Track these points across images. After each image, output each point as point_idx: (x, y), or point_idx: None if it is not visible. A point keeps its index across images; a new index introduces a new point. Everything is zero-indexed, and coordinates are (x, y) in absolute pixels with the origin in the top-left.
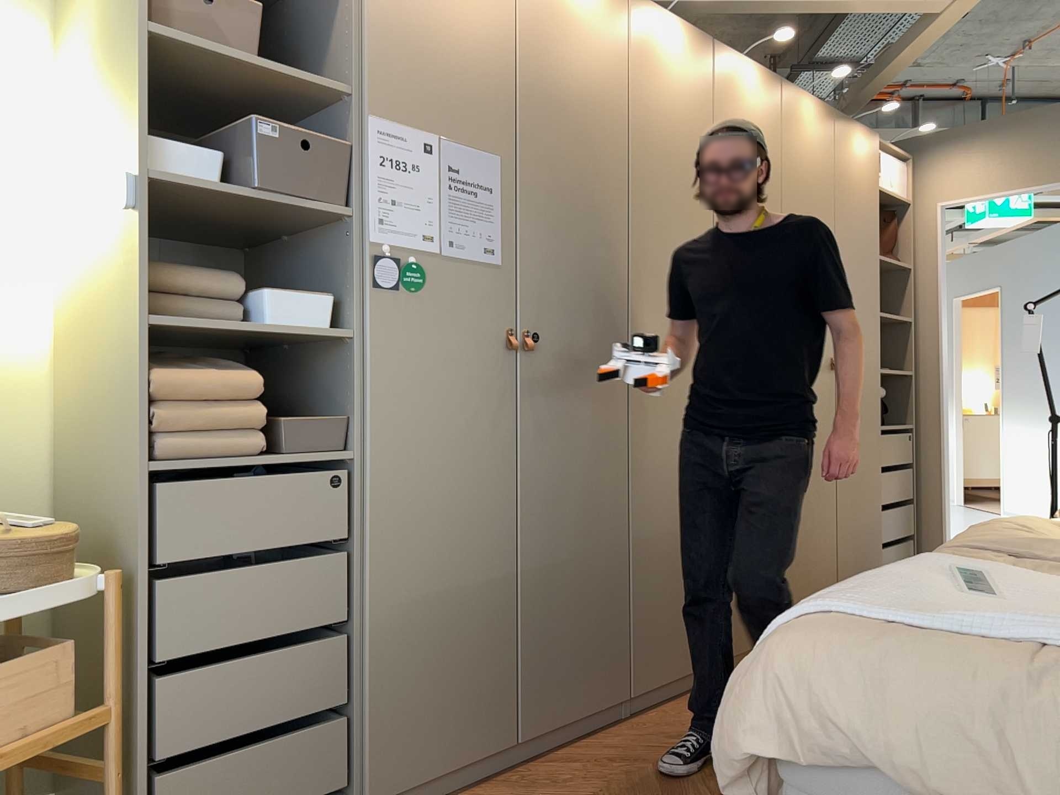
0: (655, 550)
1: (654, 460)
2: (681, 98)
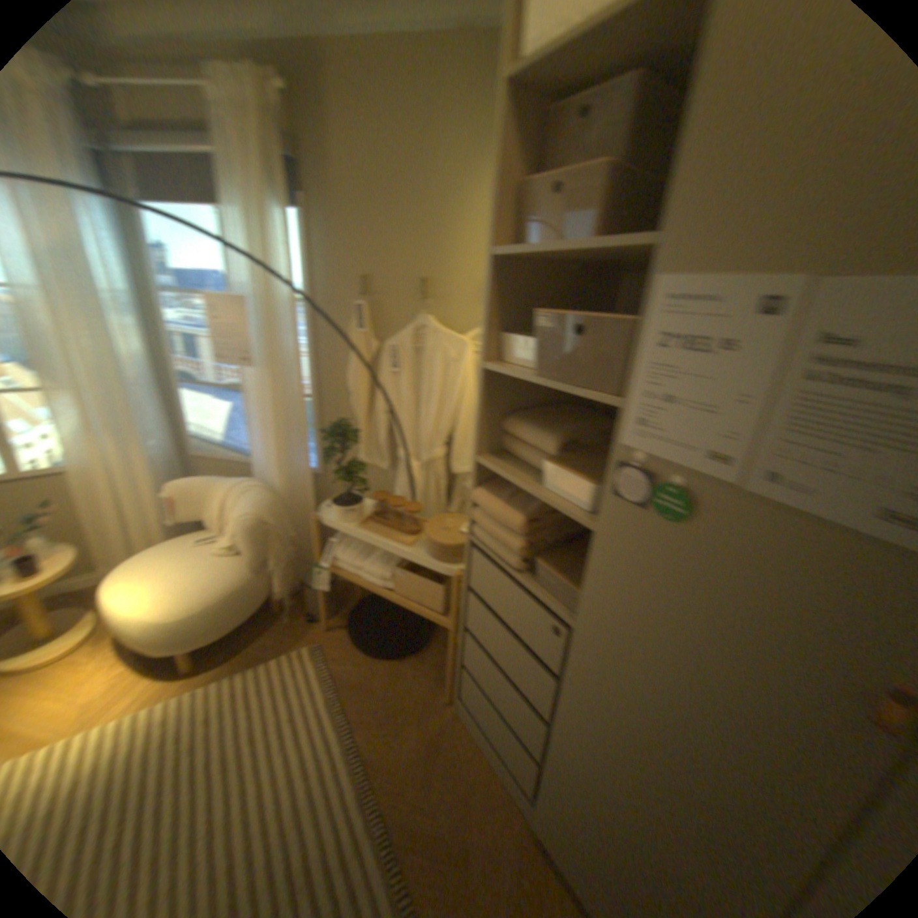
0: None
1: None
2: None
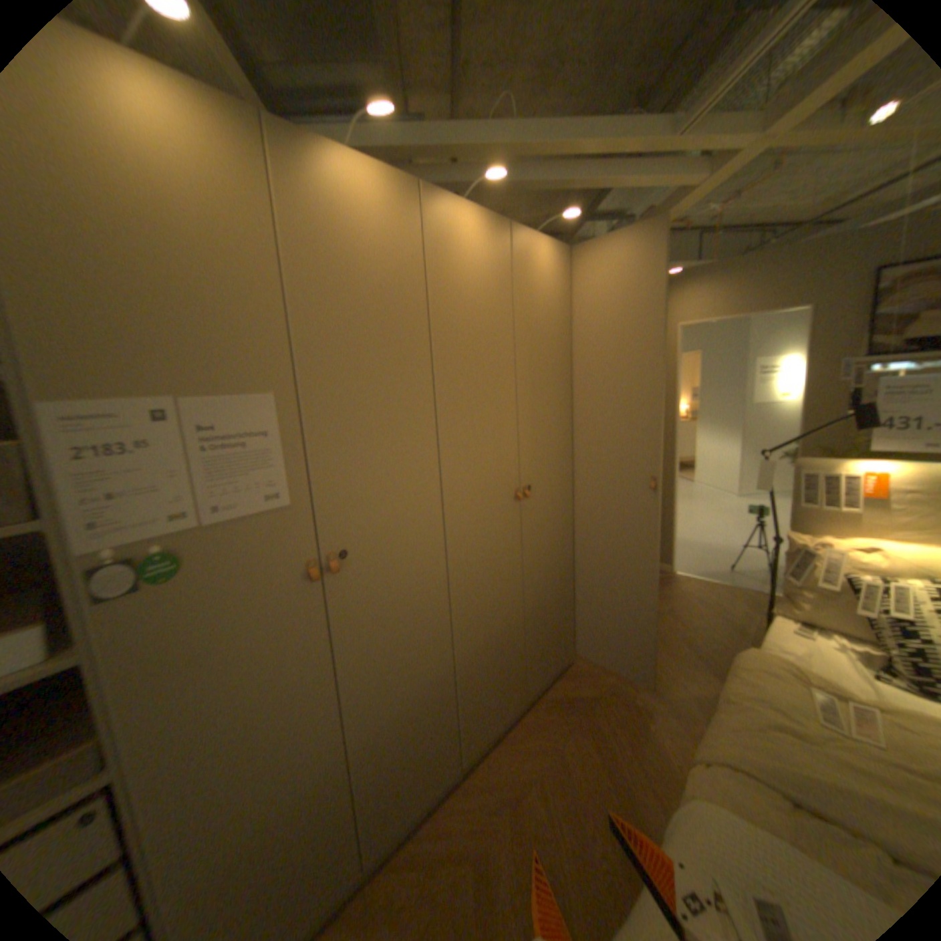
0: (475, 662)
1: (471, 598)
2: (478, 287)
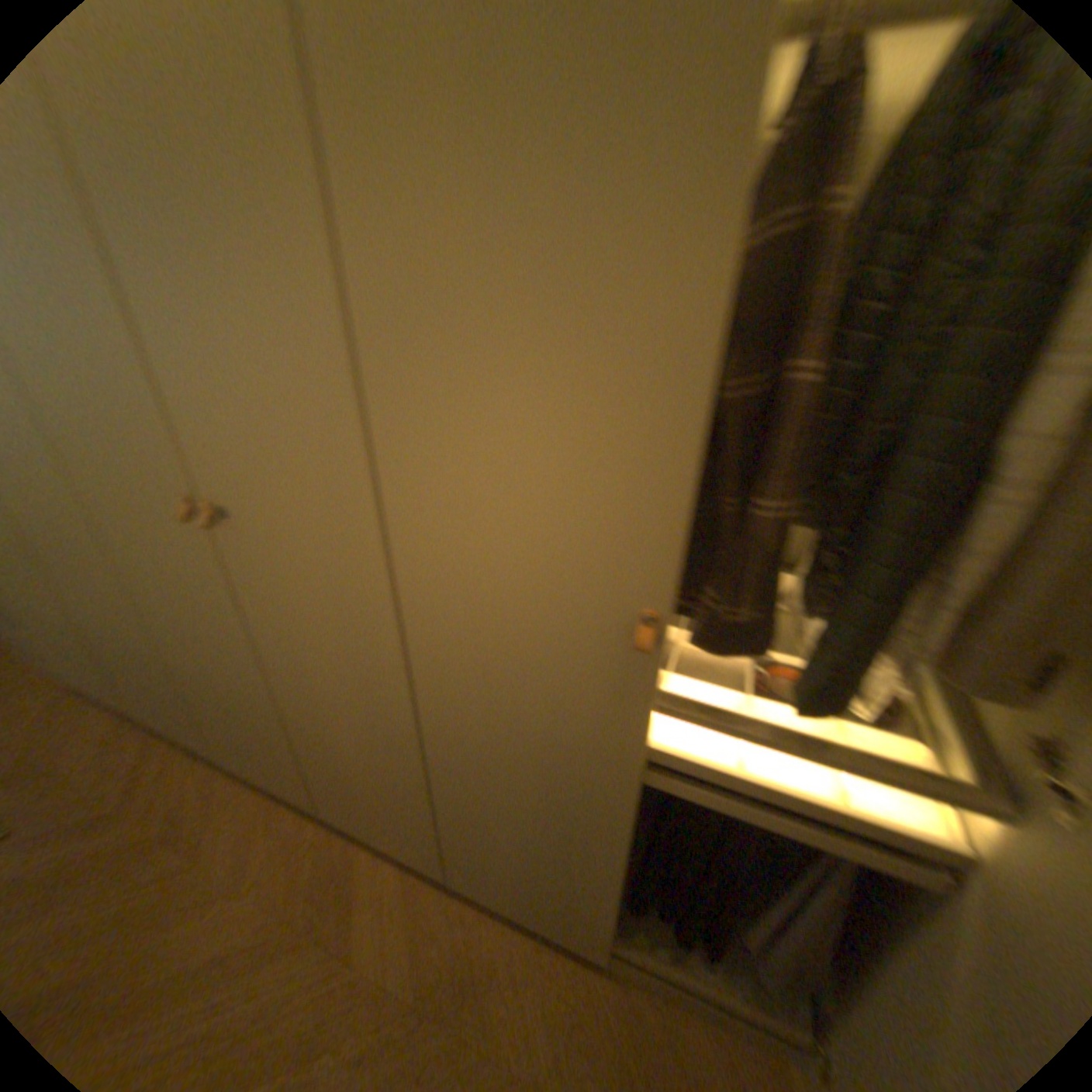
0: (188, 687)
1: (149, 609)
2: None
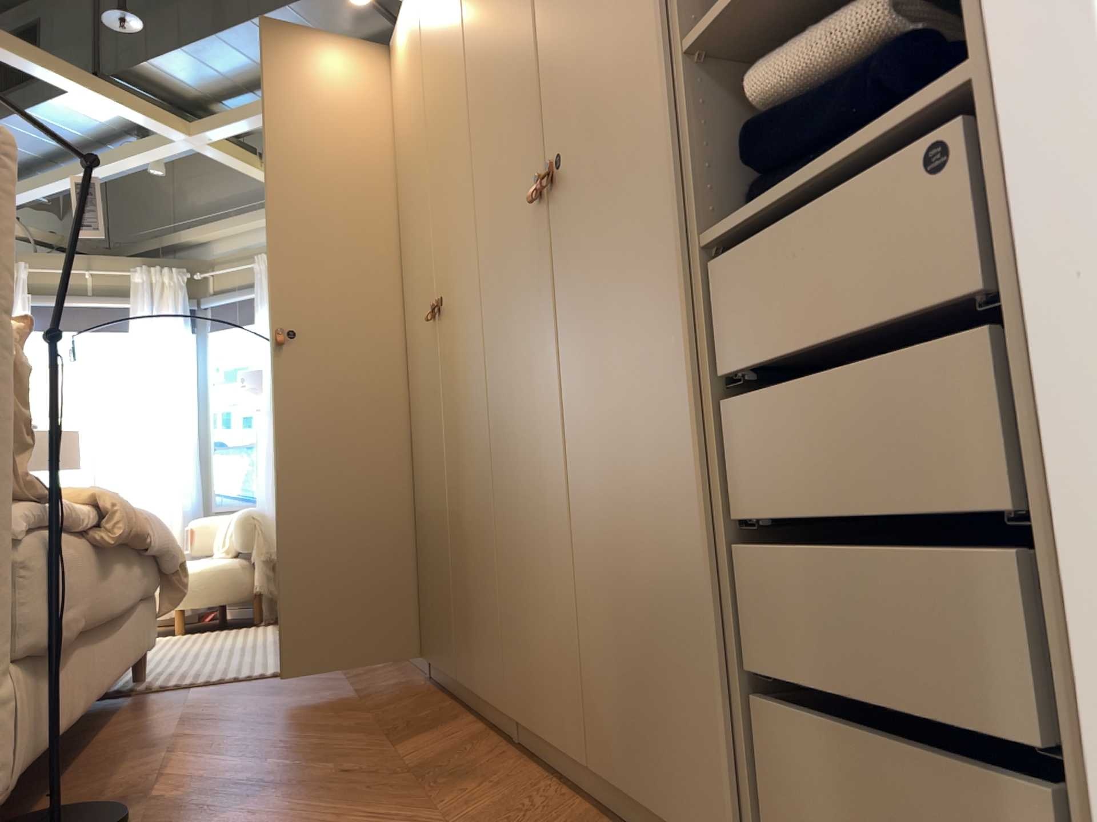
0: (426, 521)
1: (422, 437)
2: (412, 90)
